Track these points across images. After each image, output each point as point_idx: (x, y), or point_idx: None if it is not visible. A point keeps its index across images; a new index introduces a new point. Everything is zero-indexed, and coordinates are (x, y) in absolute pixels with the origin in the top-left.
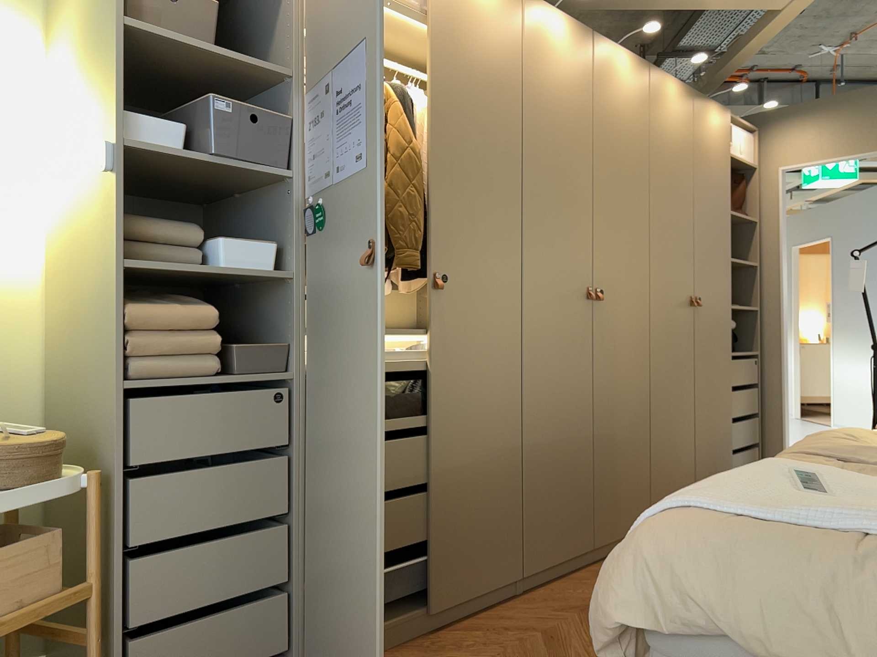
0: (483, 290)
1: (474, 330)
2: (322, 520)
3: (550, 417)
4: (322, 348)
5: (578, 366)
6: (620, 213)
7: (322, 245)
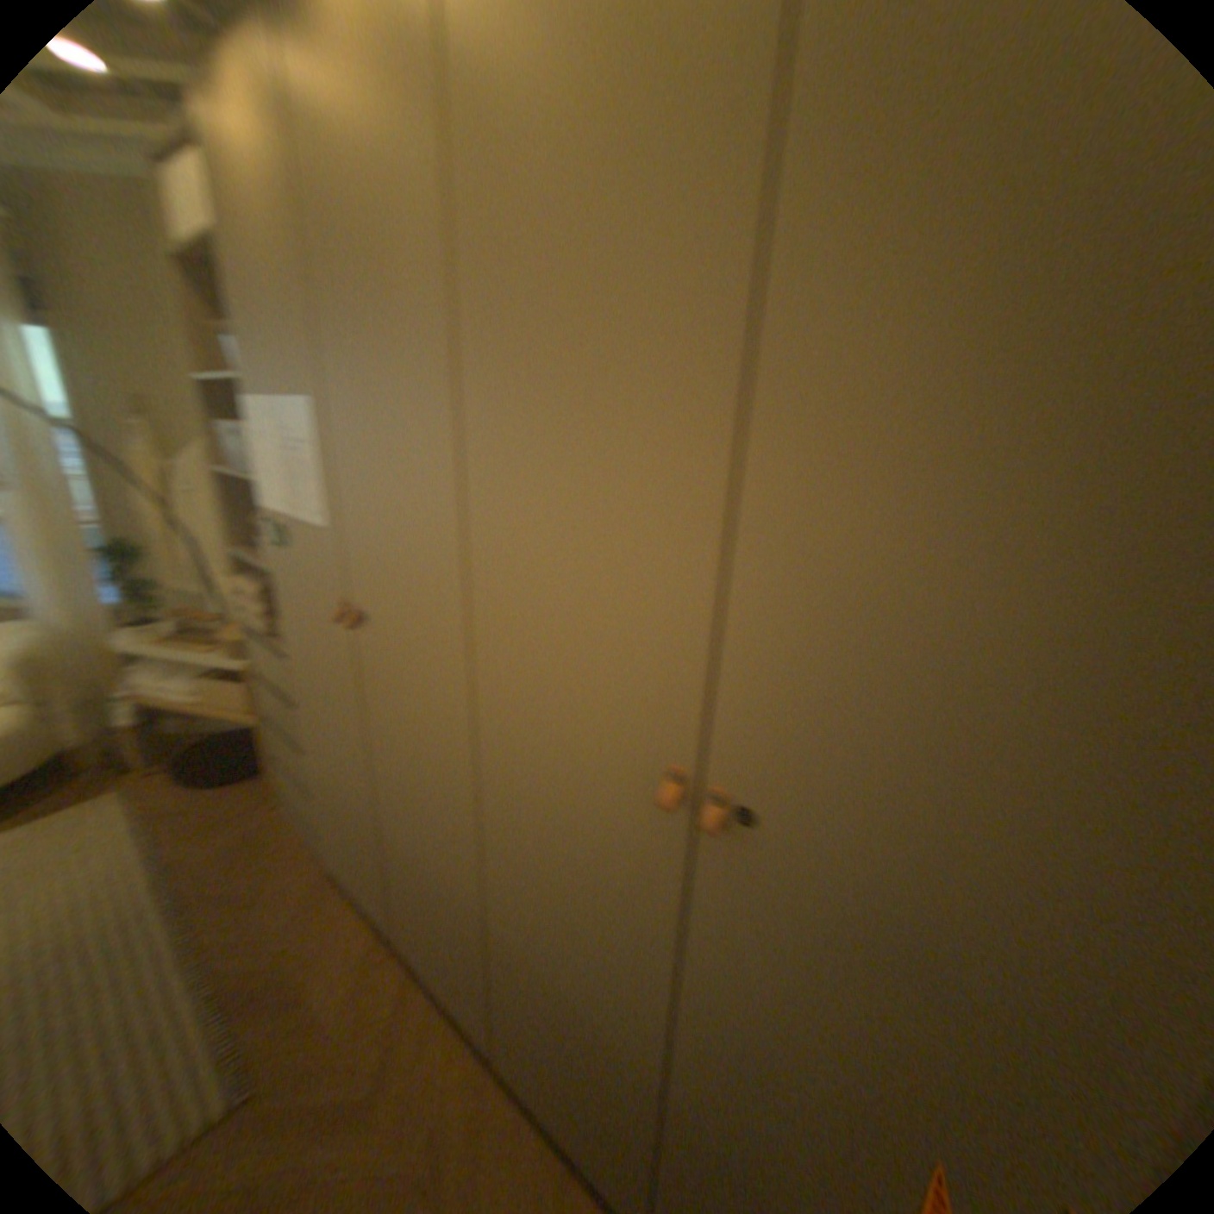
0: (403, 656)
1: (397, 708)
2: (310, 783)
3: (529, 936)
4: (286, 649)
5: (609, 920)
6: (952, 555)
7: (269, 555)
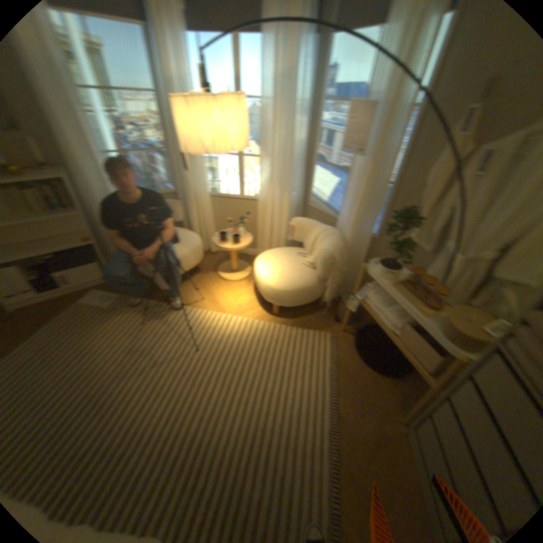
0: None
1: None
2: None
3: None
4: None
5: None
6: None
7: None
